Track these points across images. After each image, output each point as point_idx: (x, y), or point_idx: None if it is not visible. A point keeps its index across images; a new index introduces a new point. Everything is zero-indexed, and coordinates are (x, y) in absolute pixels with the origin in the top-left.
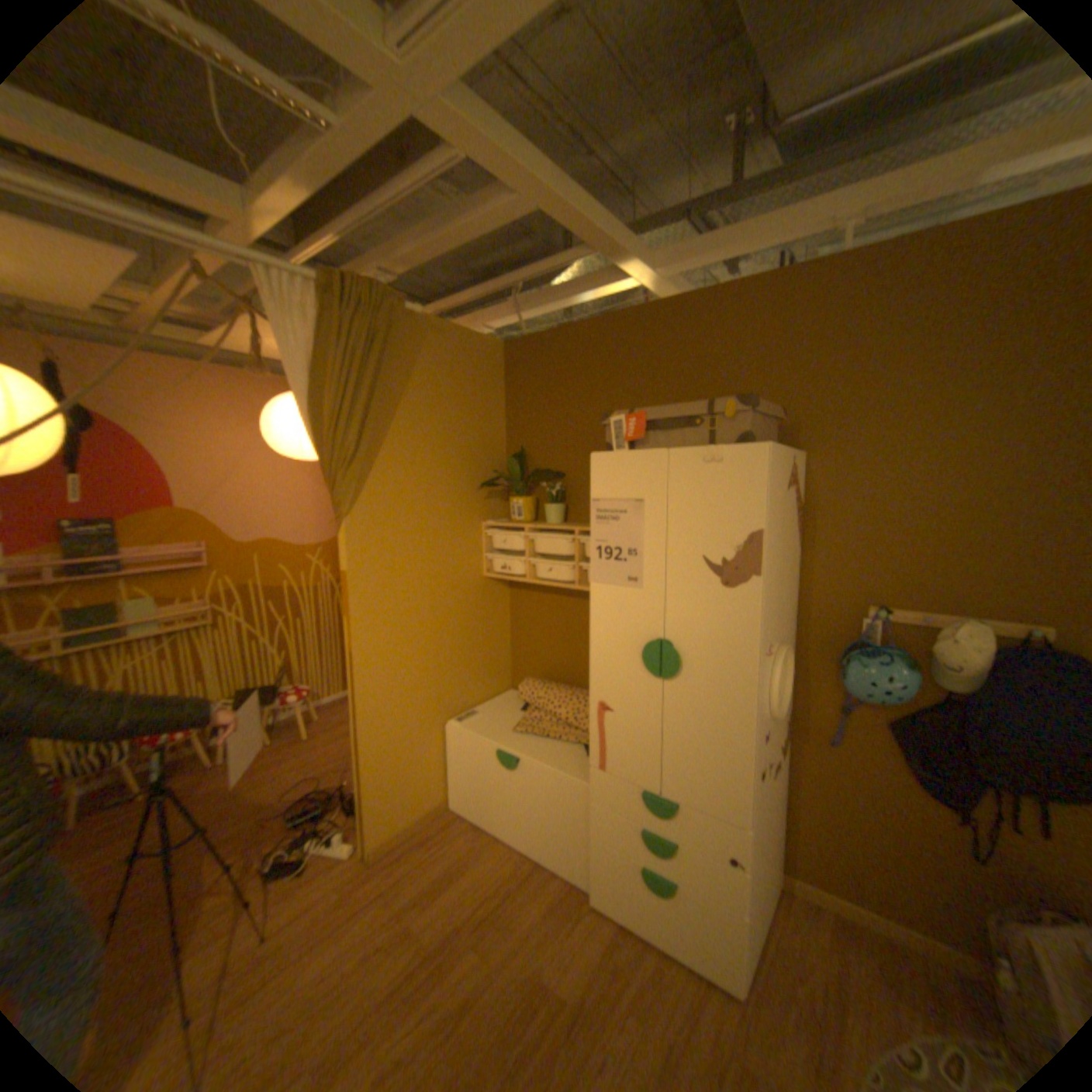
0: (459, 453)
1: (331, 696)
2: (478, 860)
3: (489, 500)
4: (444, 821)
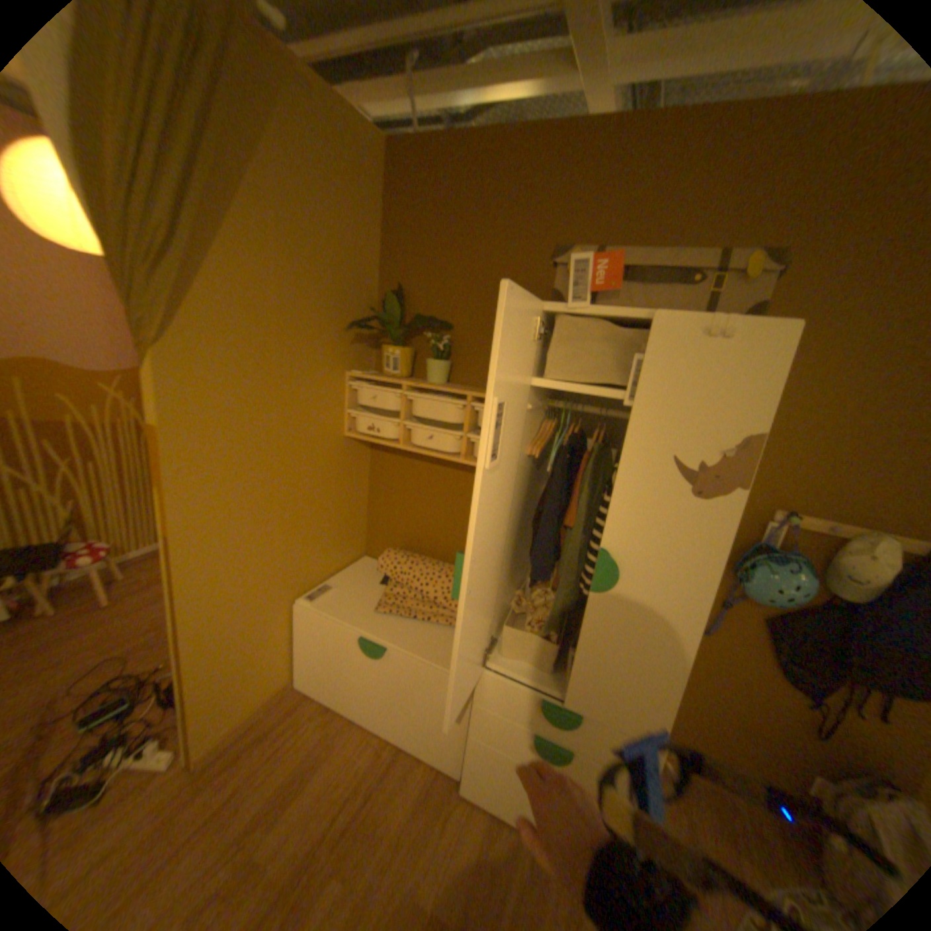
0: (324, 277)
1: (144, 548)
2: (333, 749)
3: (357, 345)
4: (290, 701)
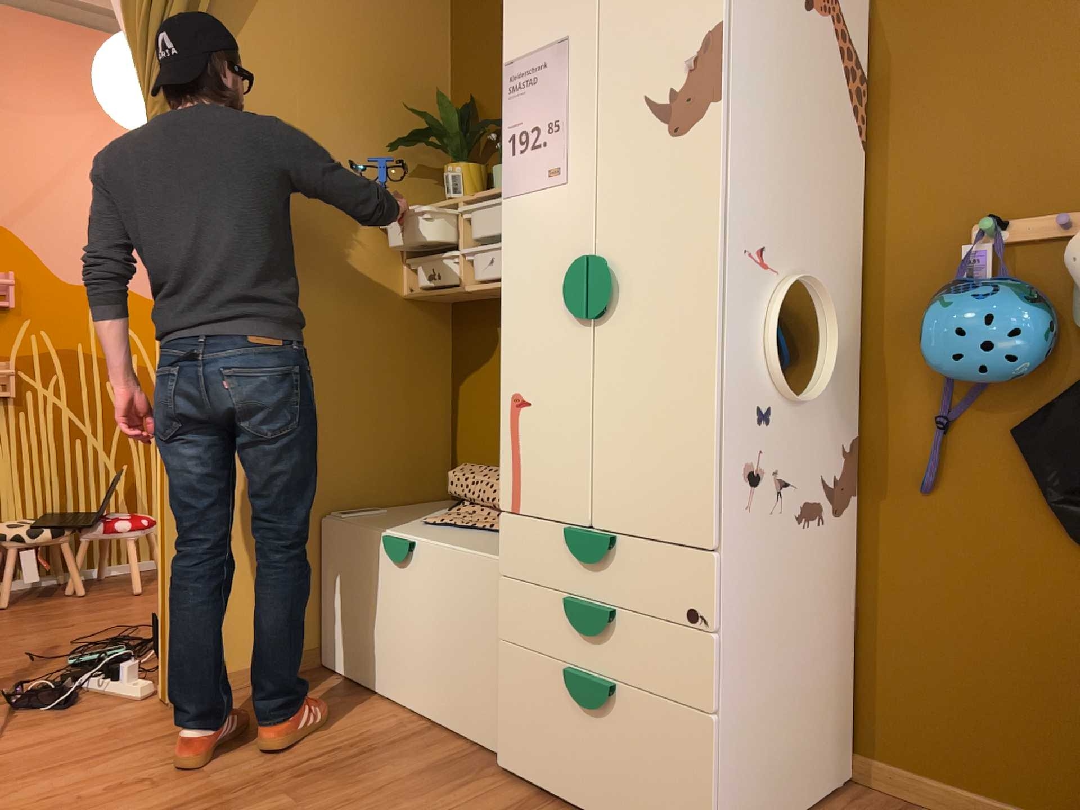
0: (366, 92)
1: None
2: (341, 713)
3: (418, 179)
4: (308, 674)
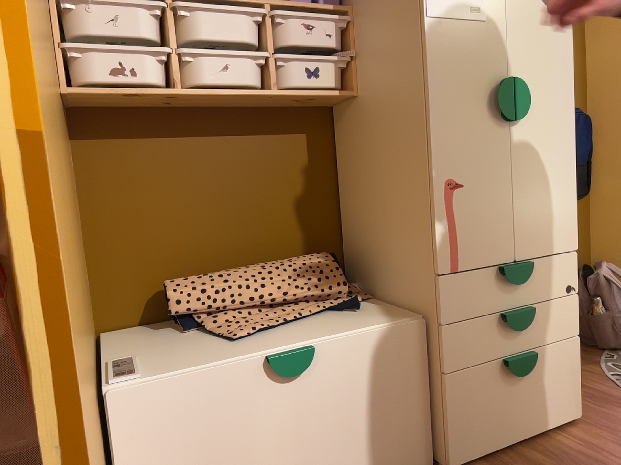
0: None
1: None
2: None
3: None
4: None
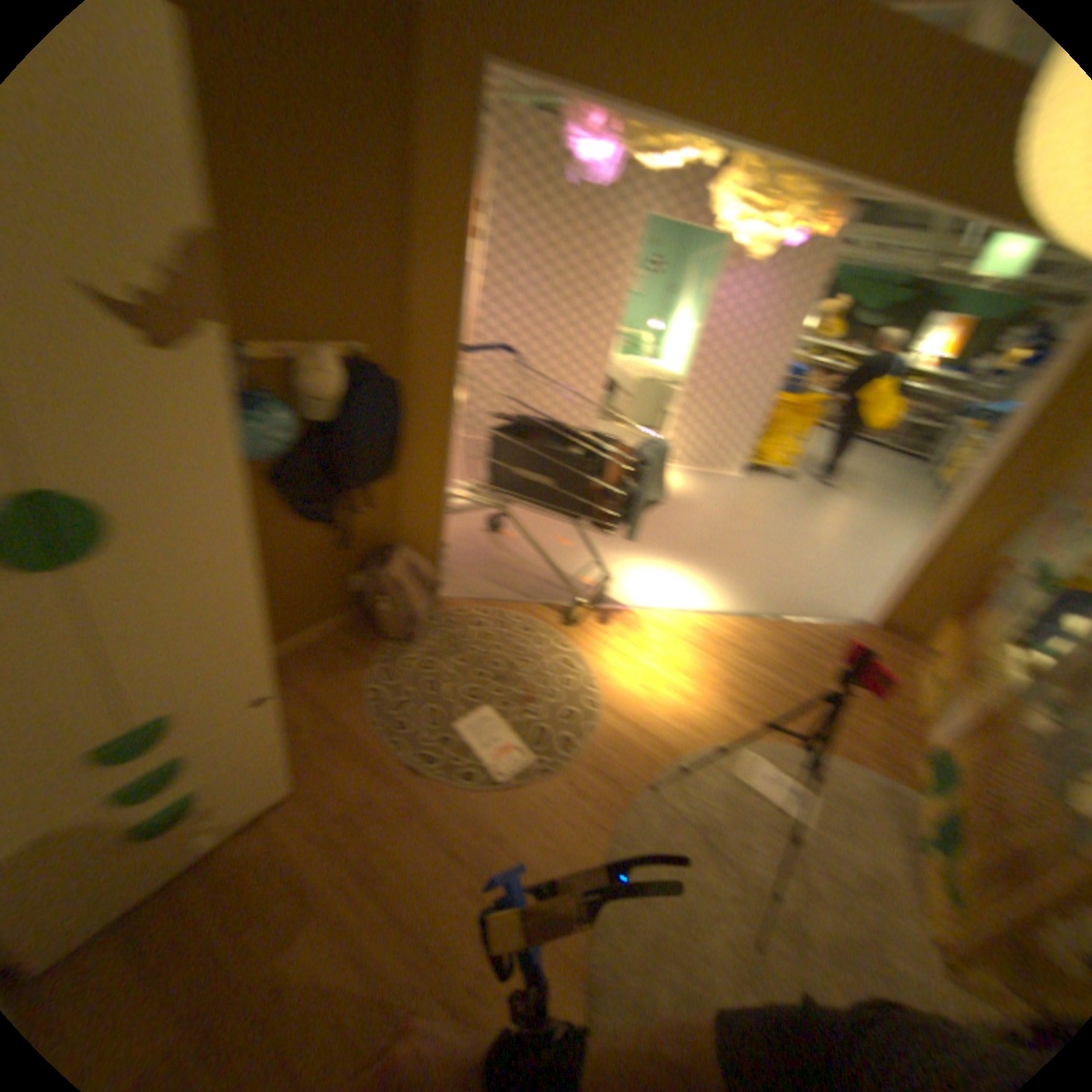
0: None
1: None
2: None
3: None
4: None
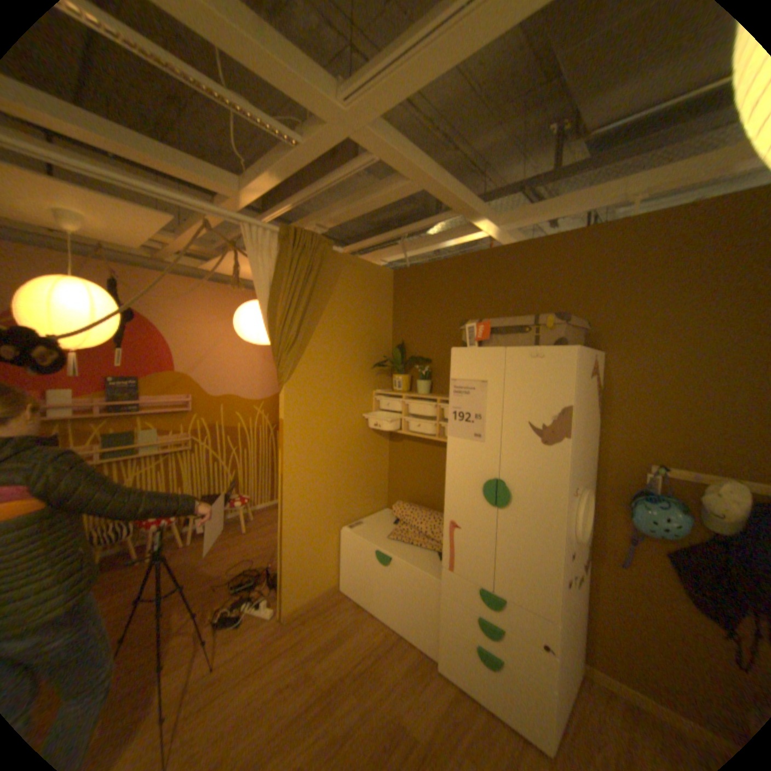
0: (360, 343)
1: (263, 504)
2: (359, 629)
3: (378, 376)
4: (336, 598)
